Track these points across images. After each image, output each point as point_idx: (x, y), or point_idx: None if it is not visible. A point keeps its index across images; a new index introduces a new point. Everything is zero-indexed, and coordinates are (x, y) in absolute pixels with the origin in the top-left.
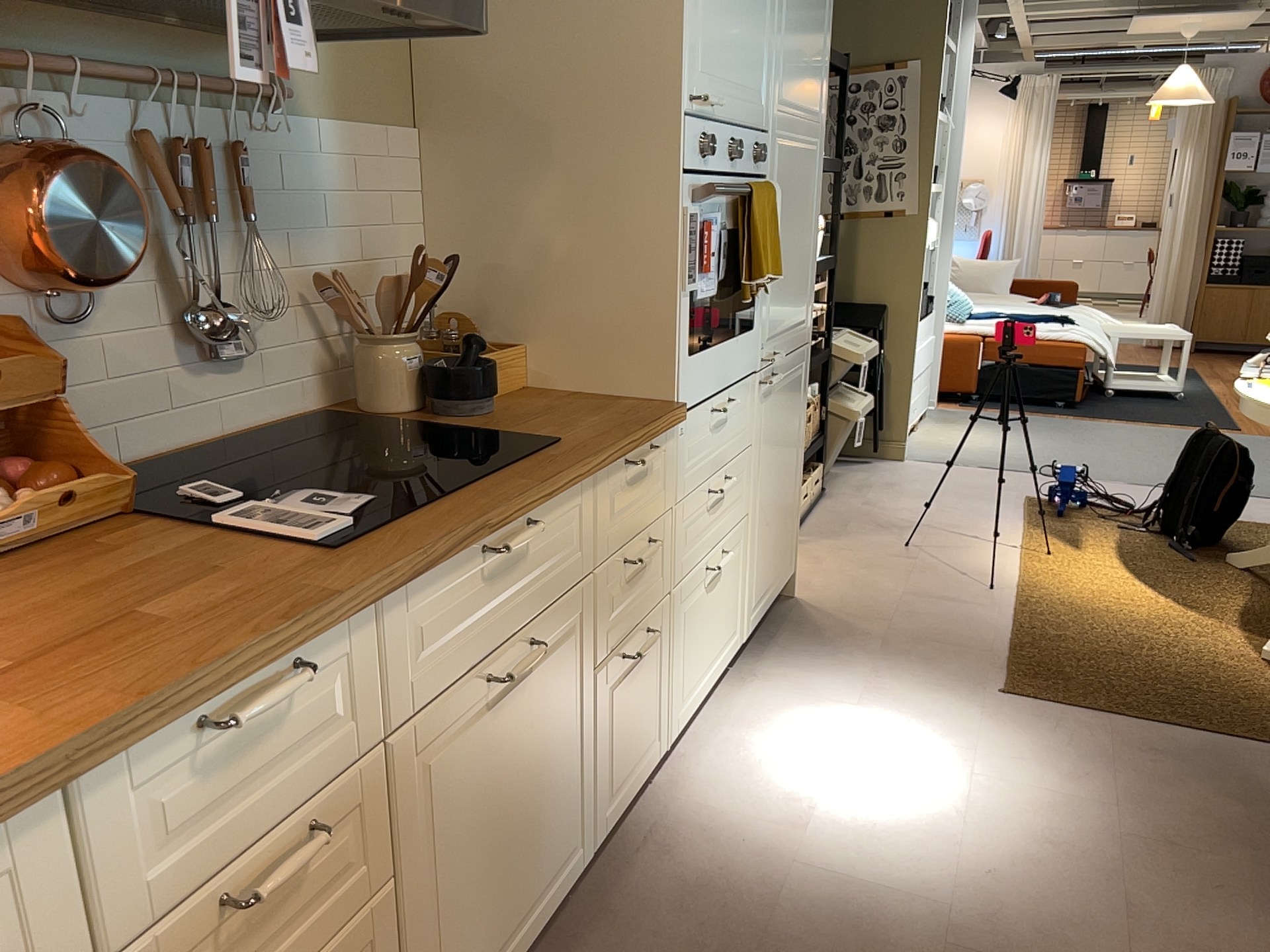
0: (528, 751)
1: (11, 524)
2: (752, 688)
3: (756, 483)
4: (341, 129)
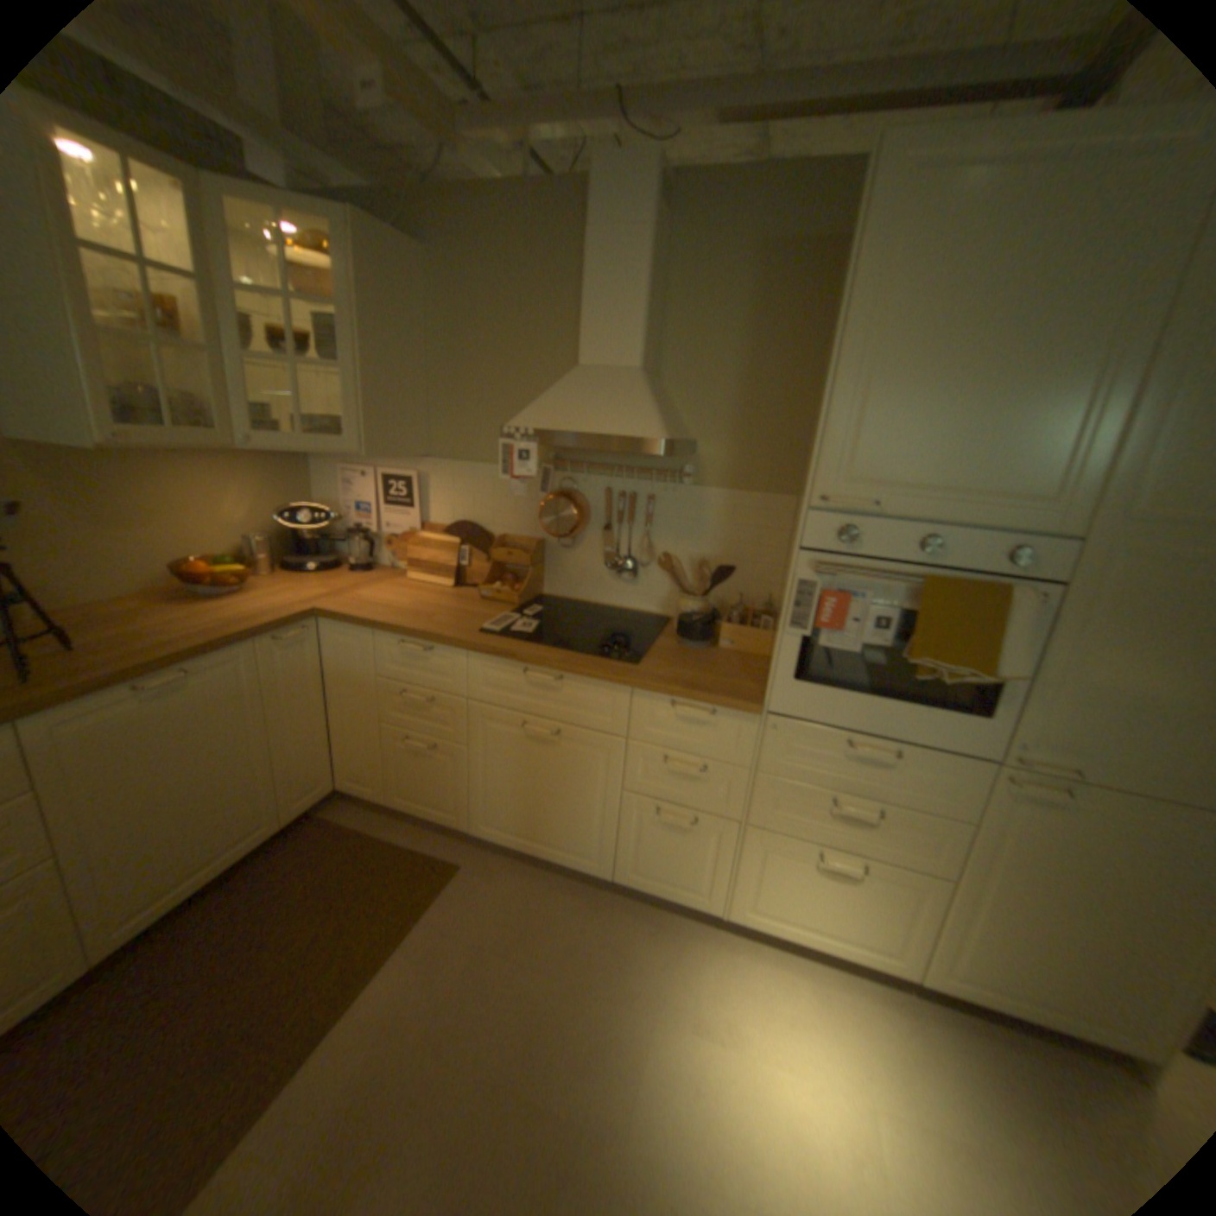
0: (554, 777)
1: (484, 592)
2: (891, 1015)
3: (980, 866)
4: (723, 492)
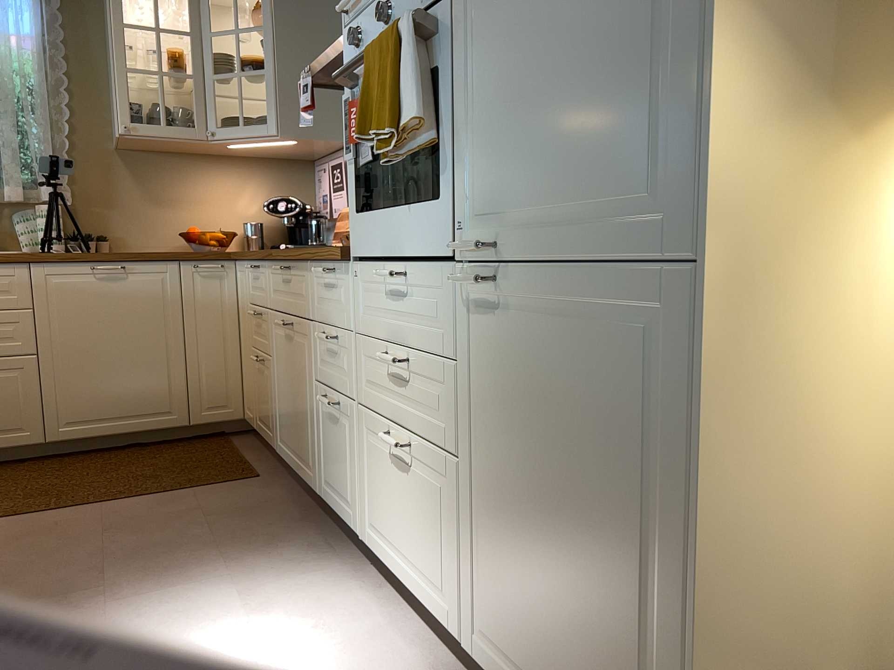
0: (294, 376)
1: None
2: None
3: (470, 430)
4: None
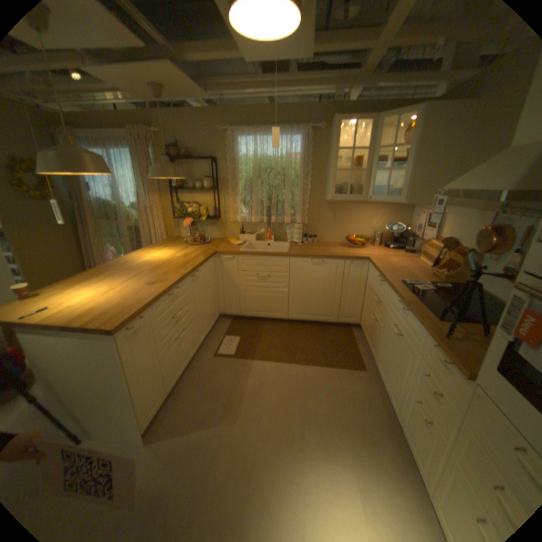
0: (397, 357)
1: (434, 271)
2: None
3: None
4: None
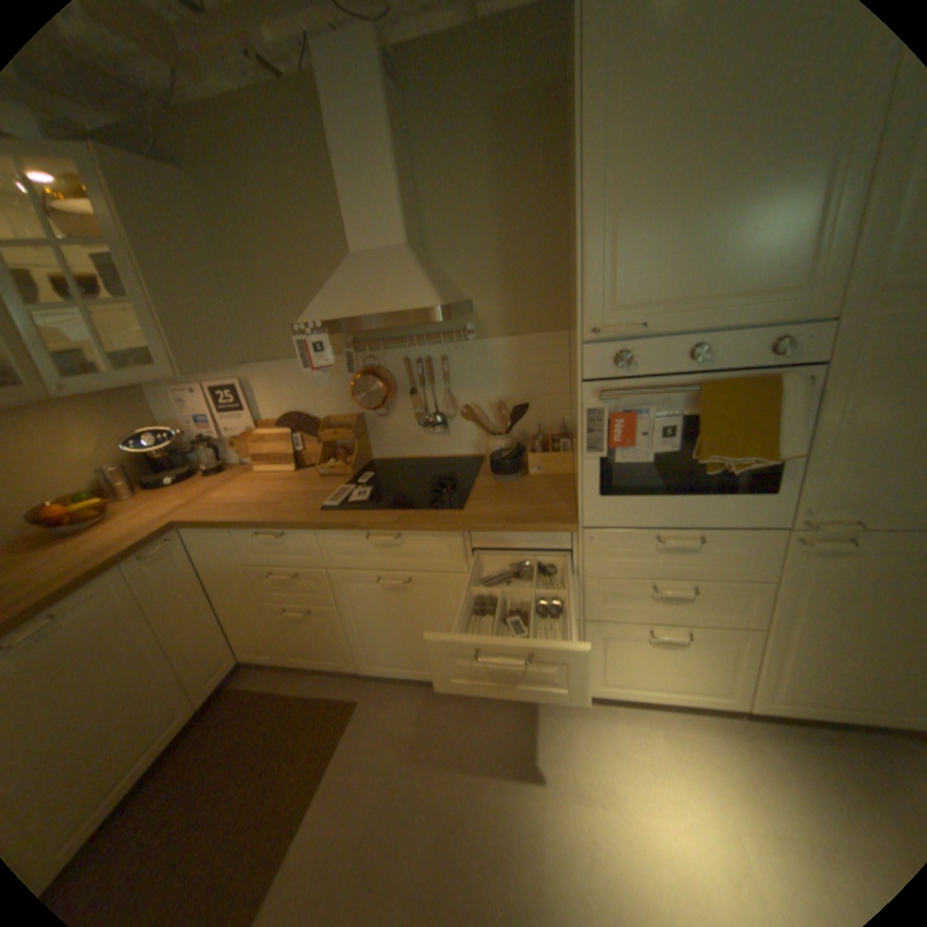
0: (416, 616)
1: (322, 470)
2: (732, 742)
3: (786, 615)
4: (505, 340)
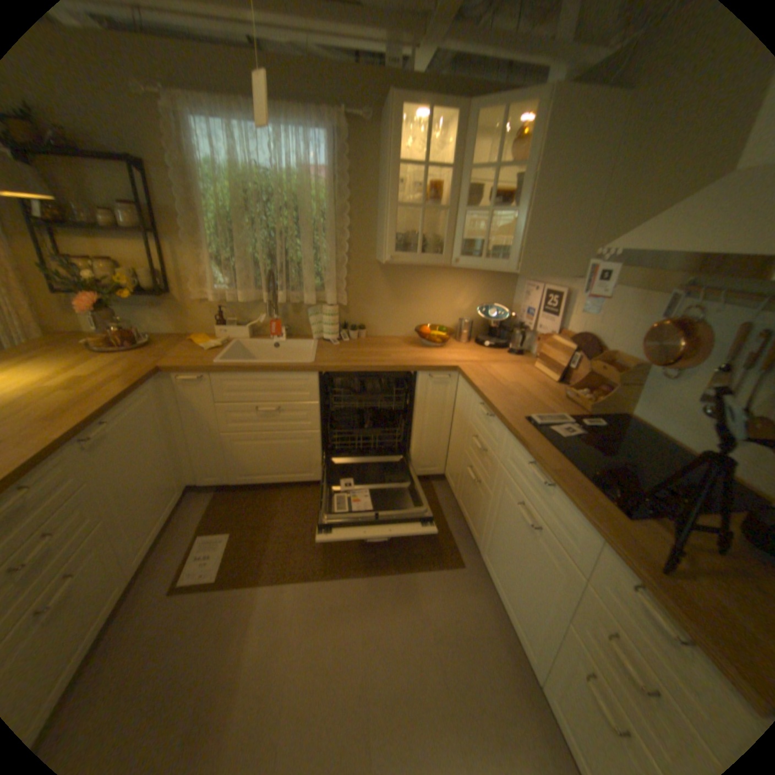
0: (529, 563)
1: (569, 393)
2: None
3: None
4: None
